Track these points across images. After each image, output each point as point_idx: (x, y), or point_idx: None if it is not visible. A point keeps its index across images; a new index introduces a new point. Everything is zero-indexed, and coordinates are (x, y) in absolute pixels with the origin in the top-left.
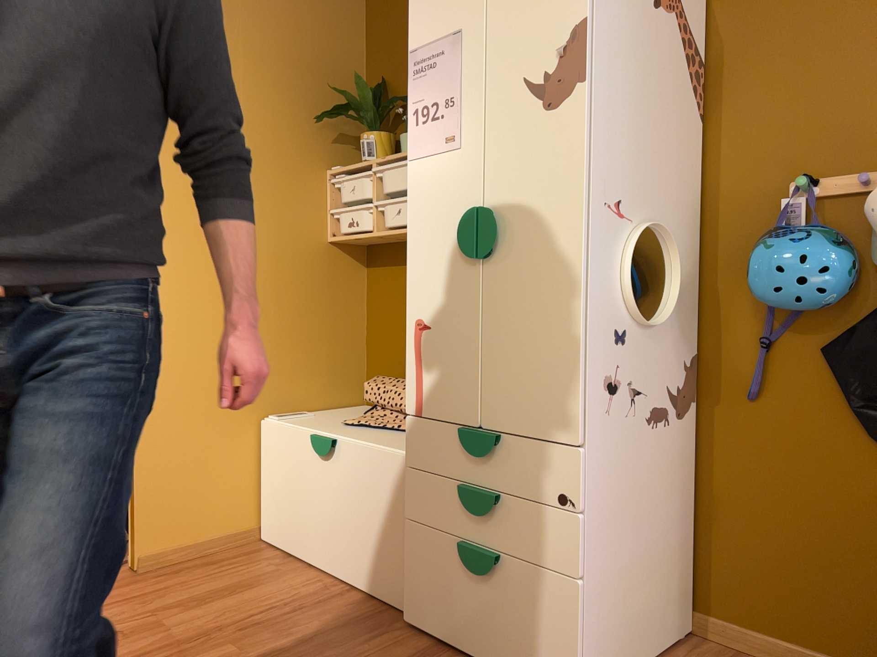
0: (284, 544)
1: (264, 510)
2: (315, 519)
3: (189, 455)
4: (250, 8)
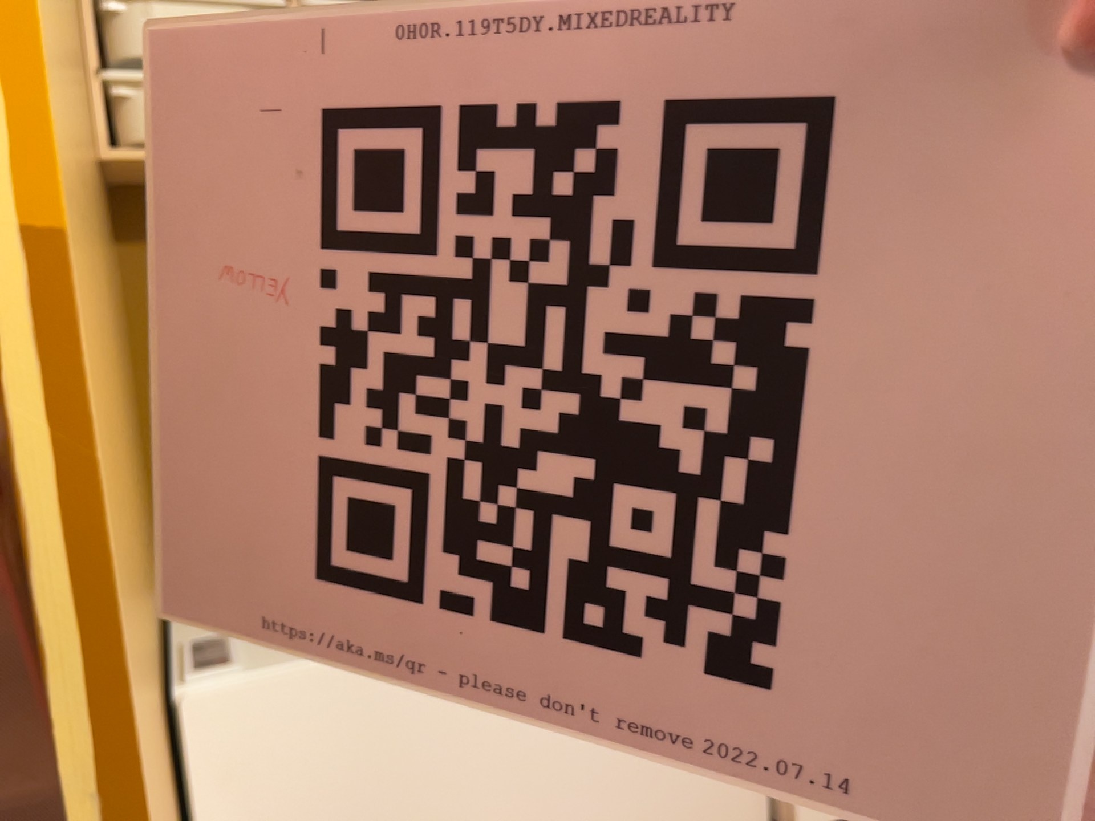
0: None
1: None
2: None
3: None
4: None
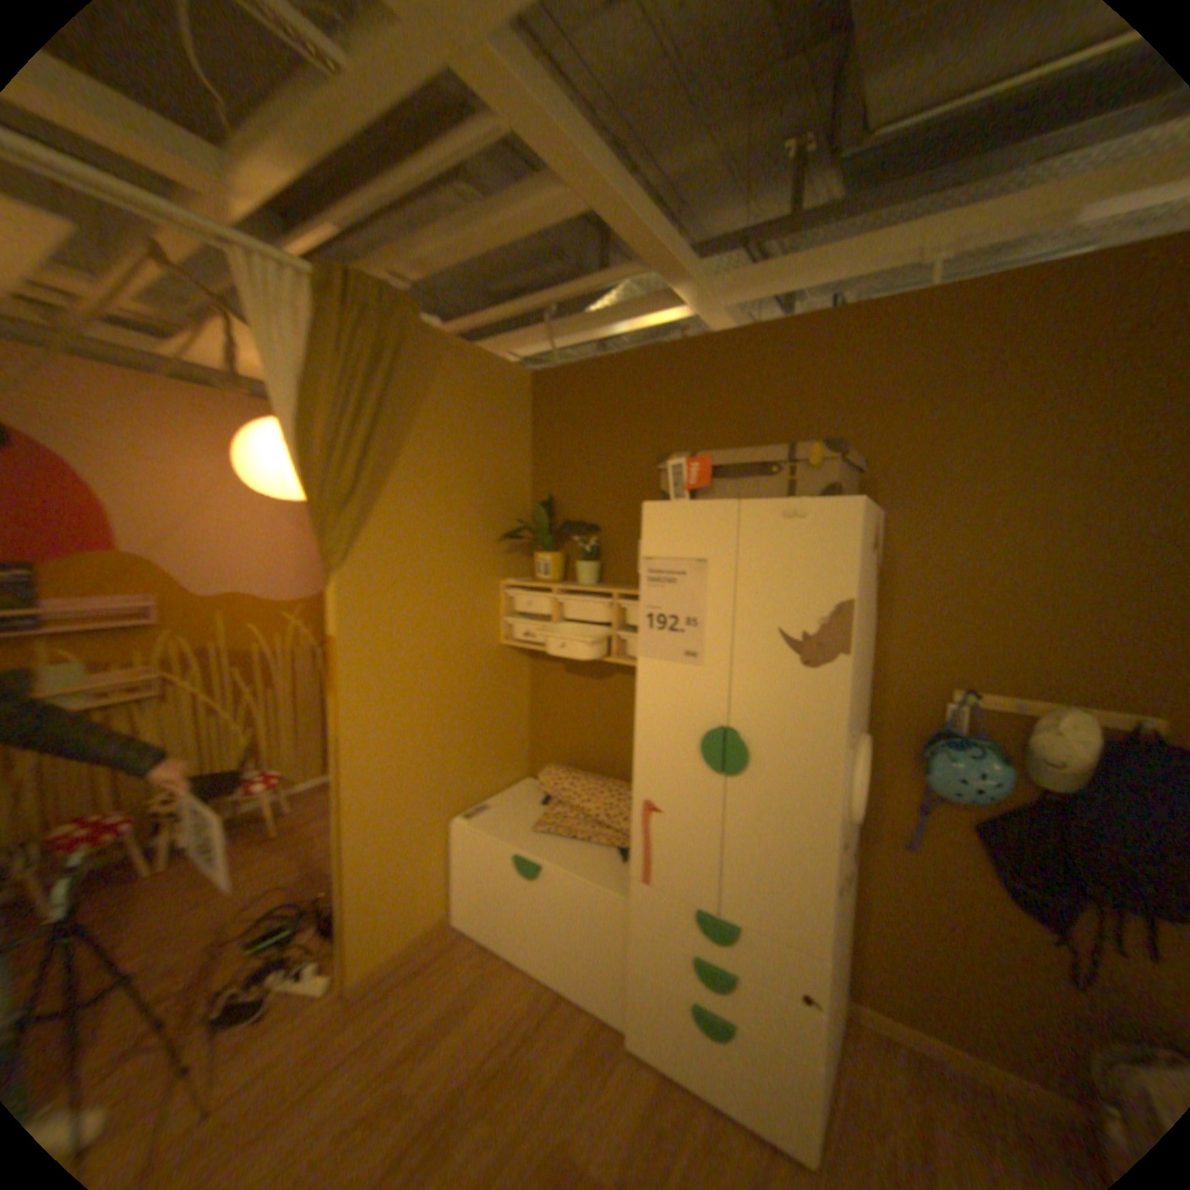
0: (477, 938)
1: (454, 902)
2: (516, 927)
3: (389, 877)
4: (437, 442)
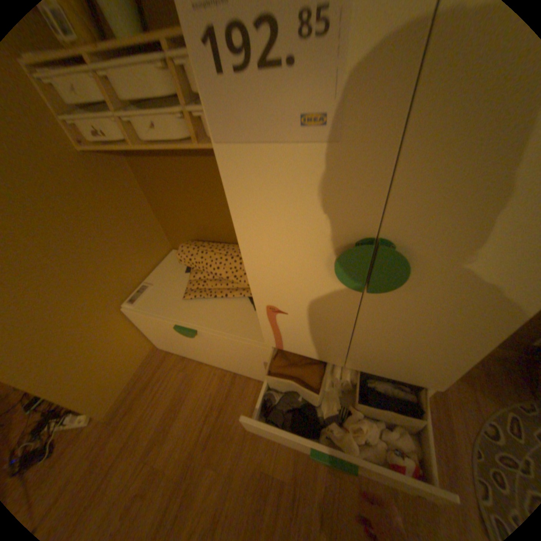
0: (176, 352)
1: (153, 340)
2: (196, 350)
3: (89, 362)
4: None
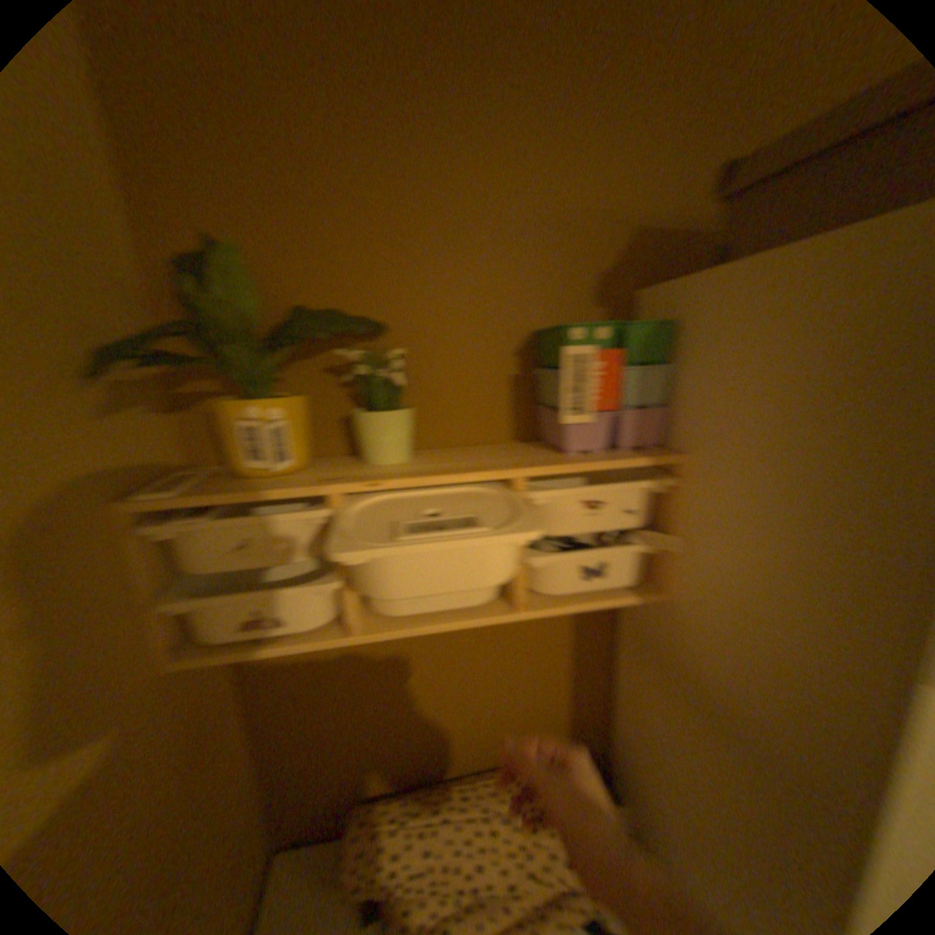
0: None
1: None
2: None
3: None
4: None
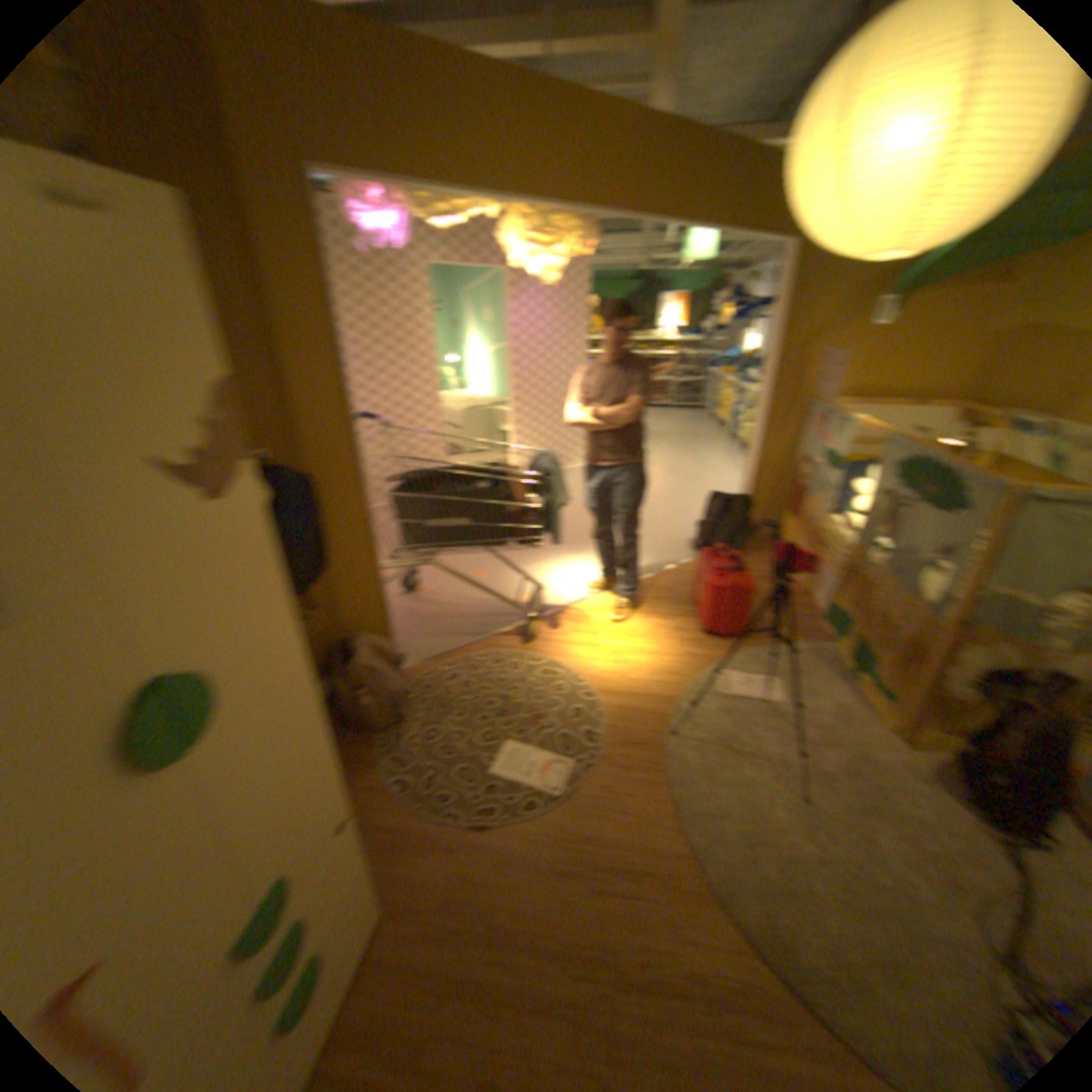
0: None
1: None
2: None
3: None
4: None
